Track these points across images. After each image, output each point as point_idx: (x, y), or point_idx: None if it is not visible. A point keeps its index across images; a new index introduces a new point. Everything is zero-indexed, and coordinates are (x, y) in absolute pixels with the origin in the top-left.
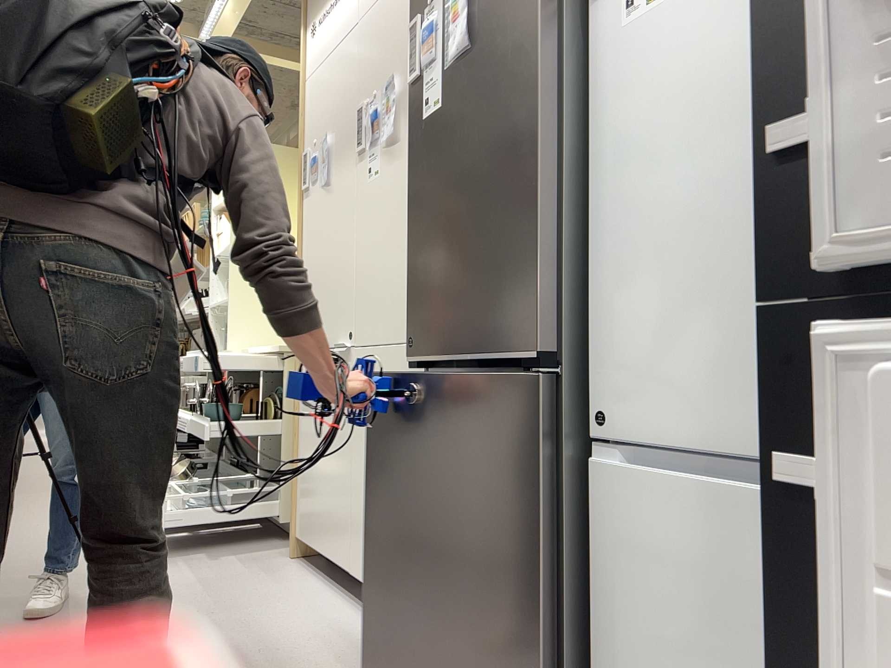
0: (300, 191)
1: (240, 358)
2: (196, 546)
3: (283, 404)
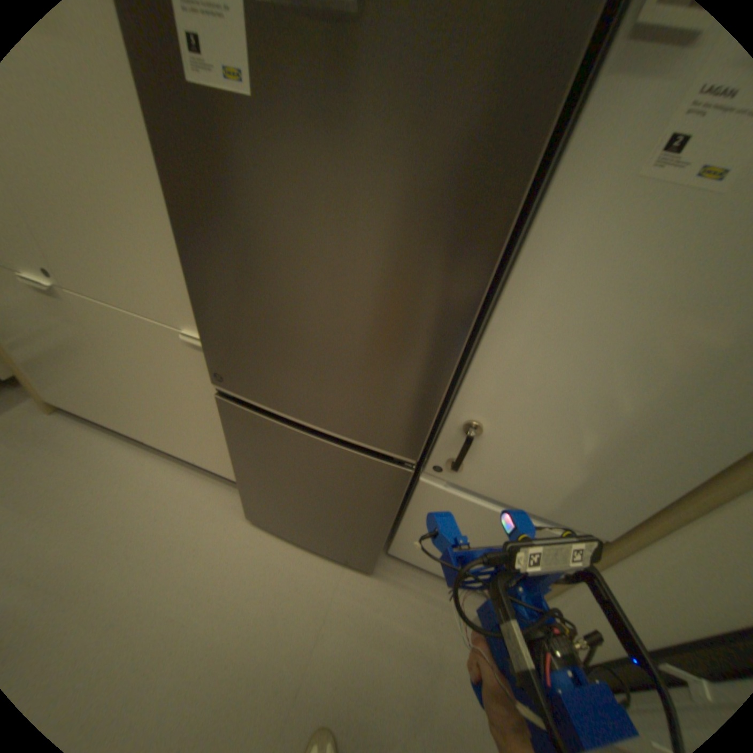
0: None
1: None
2: None
3: None
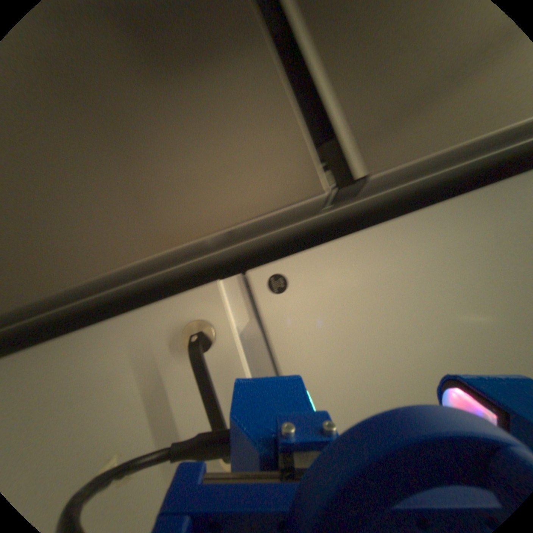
0: None
1: None
2: None
3: None
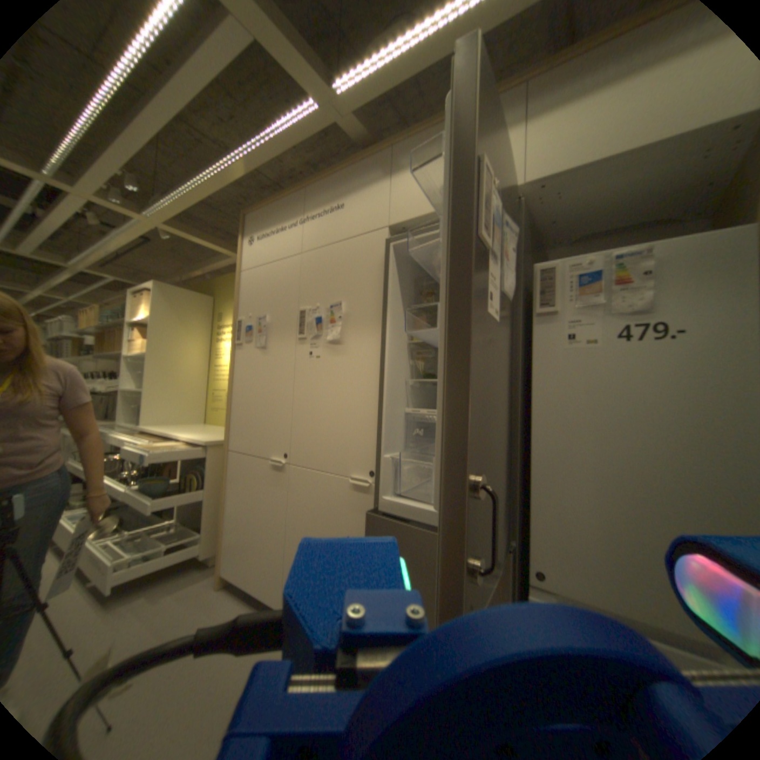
0: (234, 344)
1: (163, 442)
2: (132, 592)
3: (204, 479)
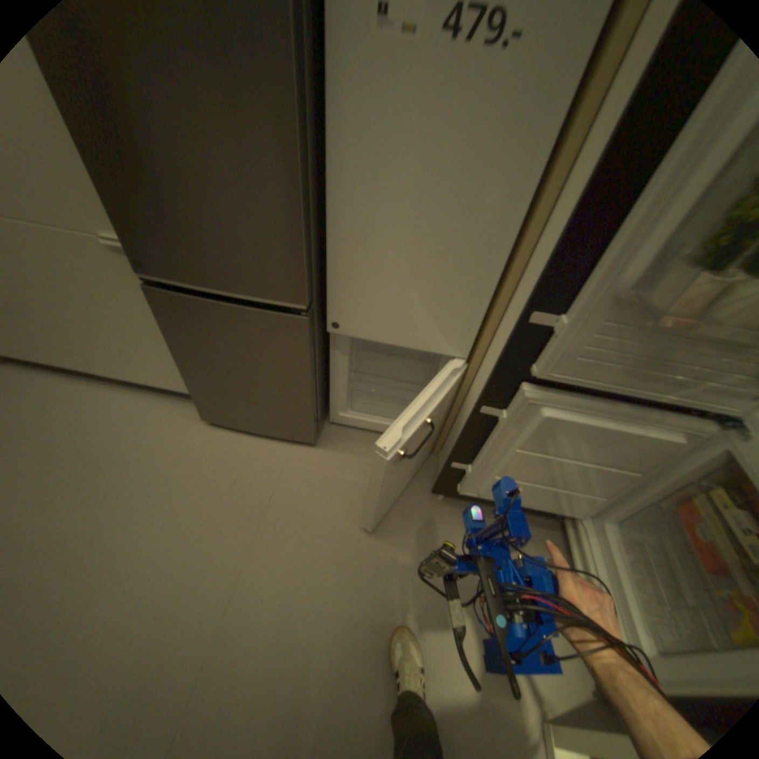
0: None
1: None
2: None
3: None
